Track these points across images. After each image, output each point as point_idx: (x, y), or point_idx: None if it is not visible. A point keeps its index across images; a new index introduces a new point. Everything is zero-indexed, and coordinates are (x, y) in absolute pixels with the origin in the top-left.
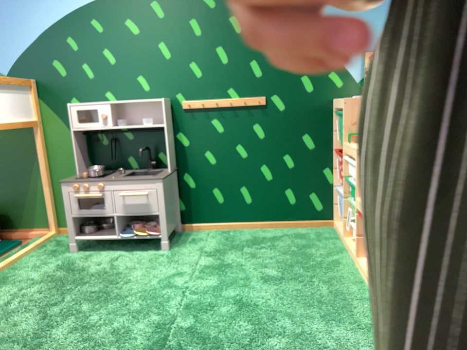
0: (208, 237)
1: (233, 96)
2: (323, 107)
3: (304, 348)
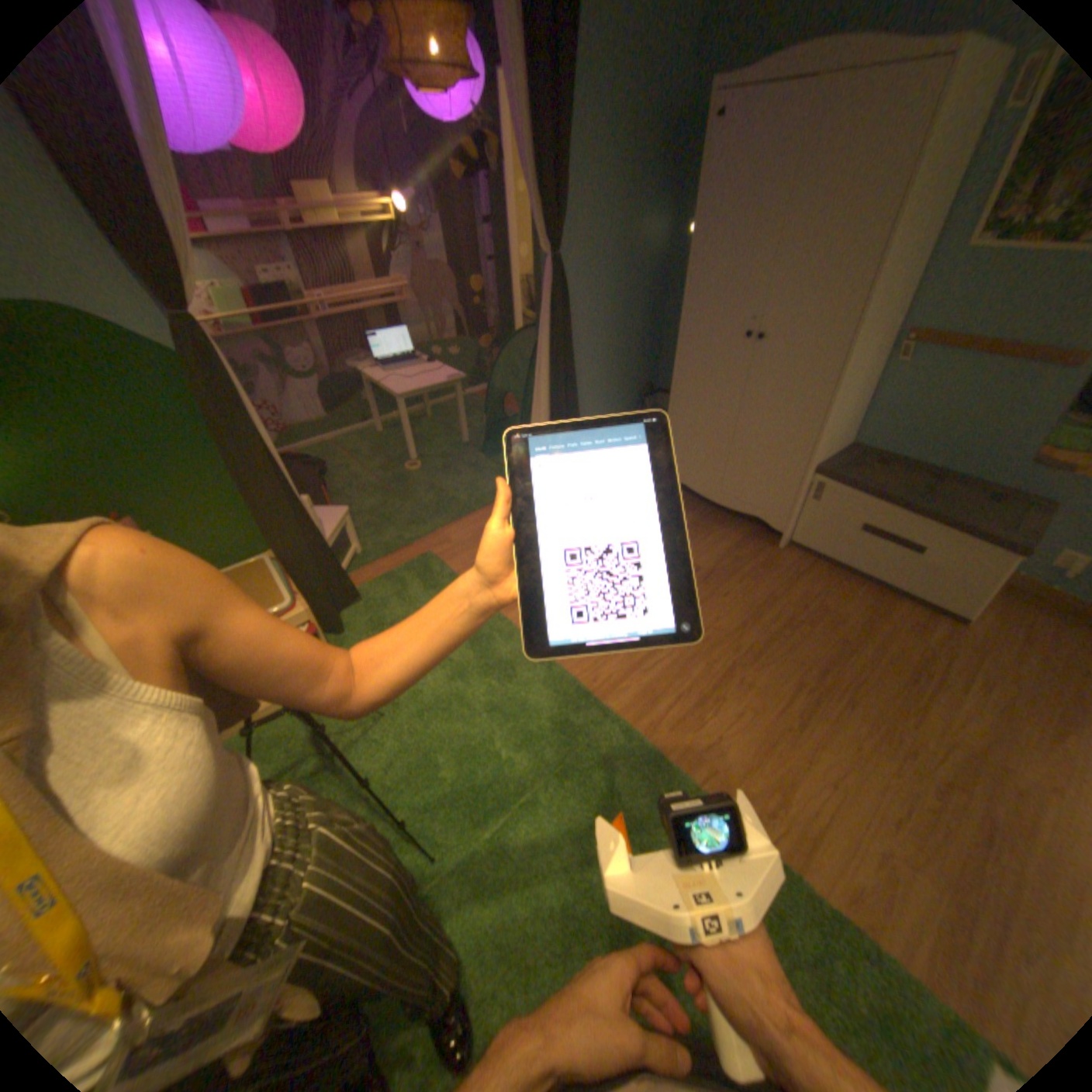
0: None
1: None
2: None
3: (463, 678)
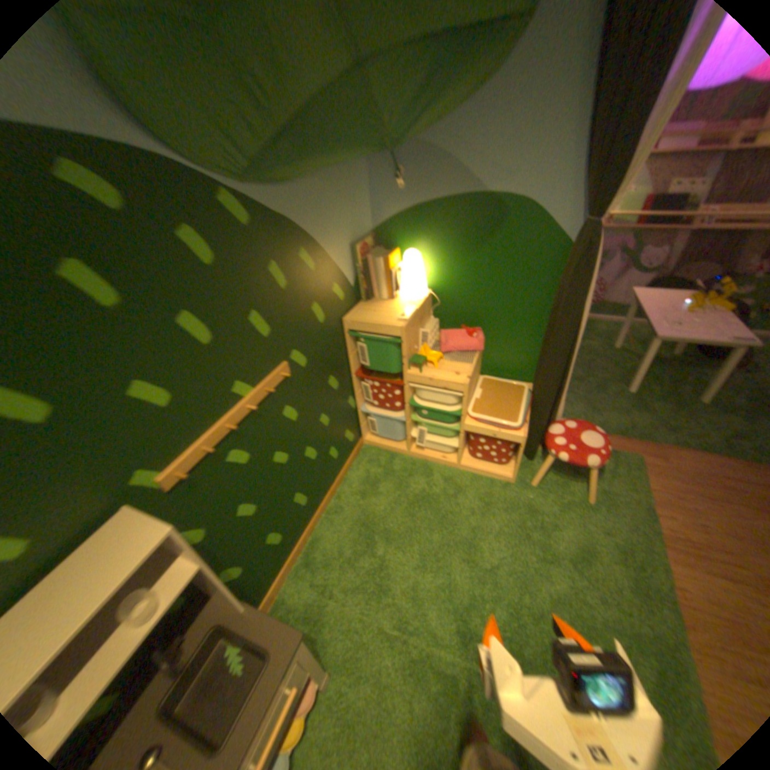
0: (307, 592)
1: (247, 393)
2: (337, 333)
3: (589, 571)
